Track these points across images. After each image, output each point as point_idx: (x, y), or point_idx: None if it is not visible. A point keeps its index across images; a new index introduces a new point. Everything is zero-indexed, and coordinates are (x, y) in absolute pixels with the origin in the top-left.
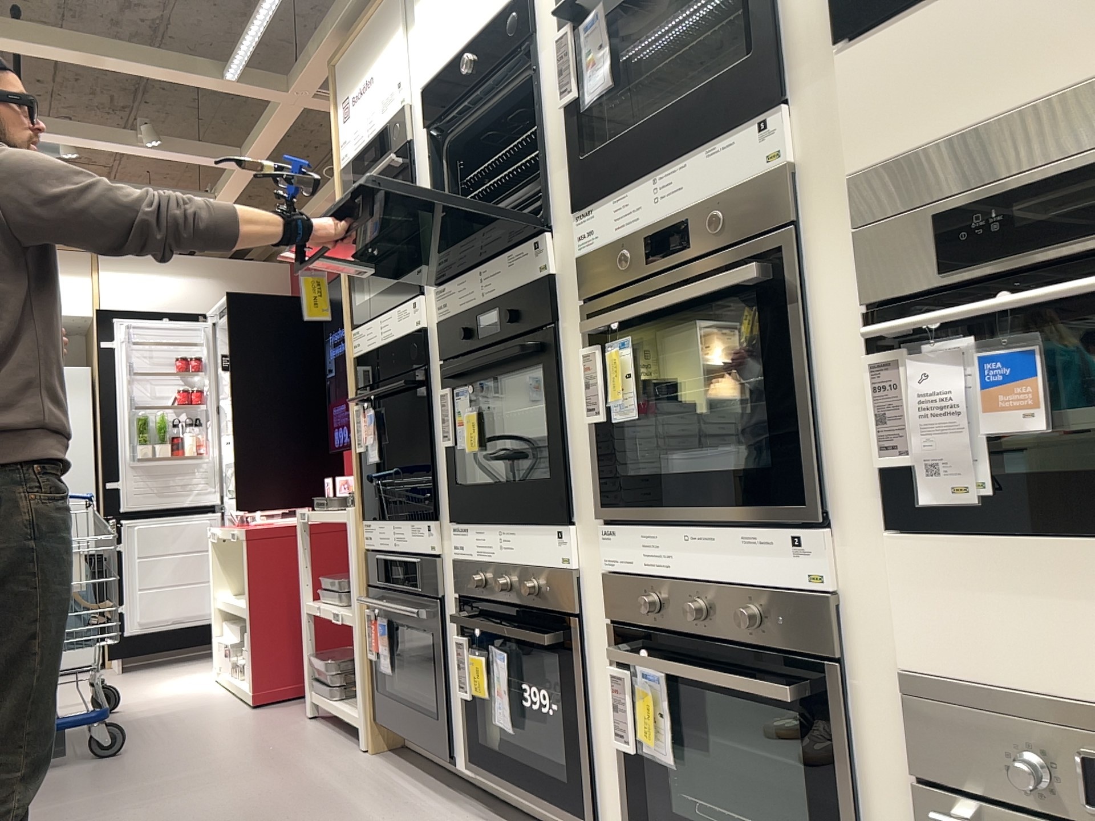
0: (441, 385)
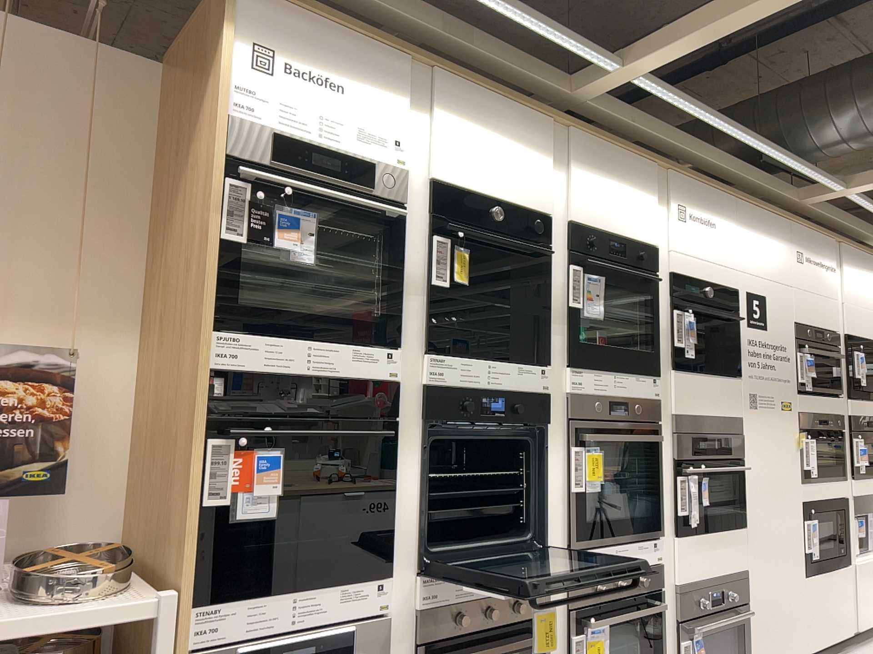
0: (416, 437)
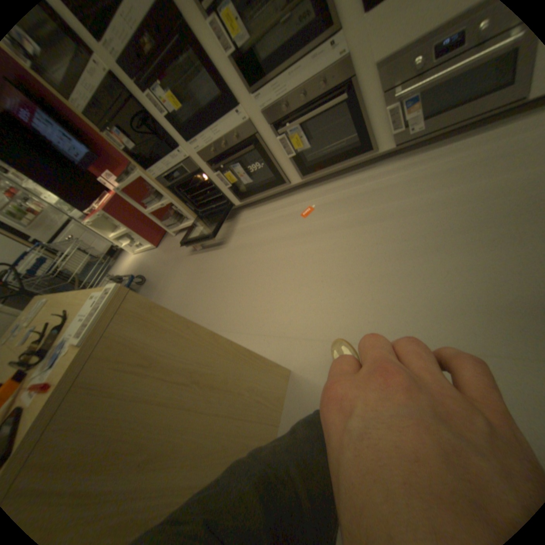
0: (141, 91)
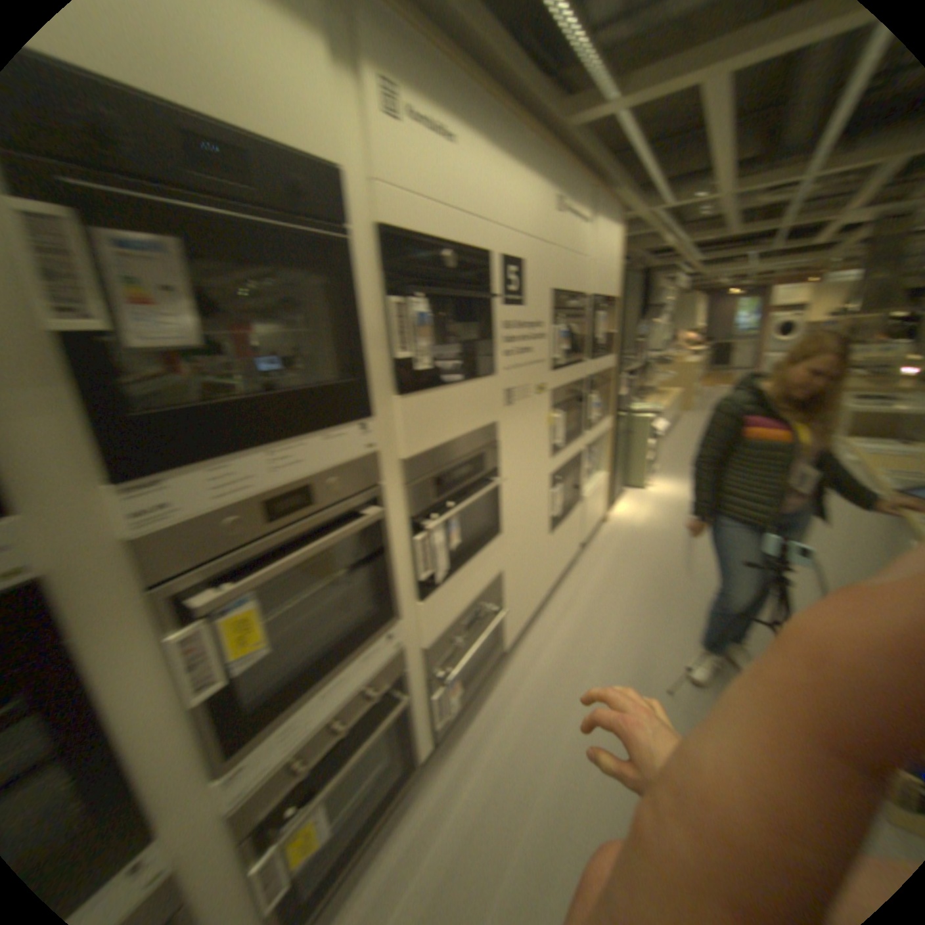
0: None
